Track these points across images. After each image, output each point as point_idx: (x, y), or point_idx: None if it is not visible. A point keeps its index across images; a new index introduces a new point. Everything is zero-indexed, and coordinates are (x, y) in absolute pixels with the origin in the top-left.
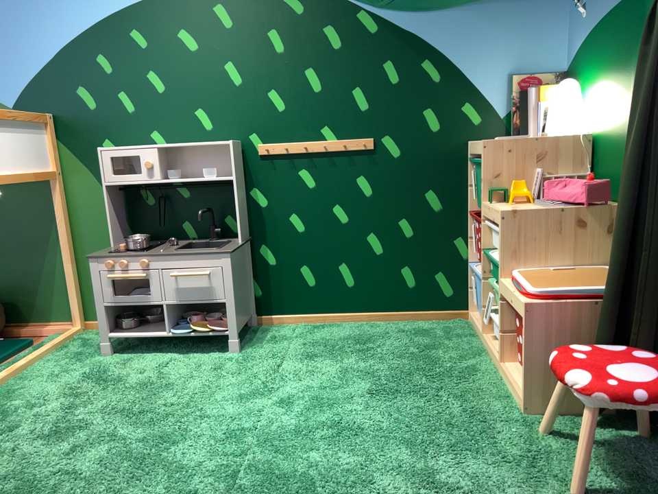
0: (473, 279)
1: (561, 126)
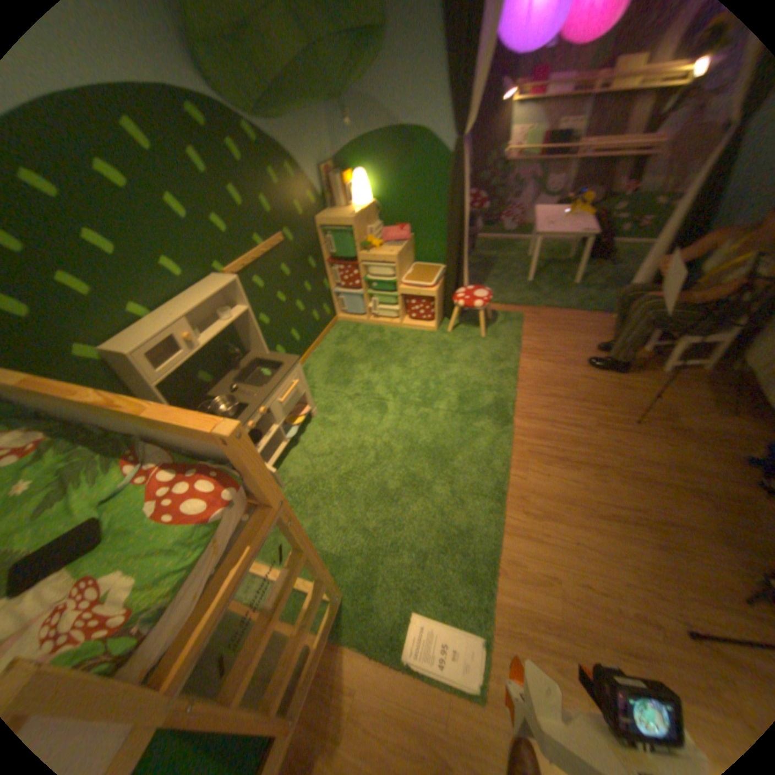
0: (345, 298)
1: (366, 199)
